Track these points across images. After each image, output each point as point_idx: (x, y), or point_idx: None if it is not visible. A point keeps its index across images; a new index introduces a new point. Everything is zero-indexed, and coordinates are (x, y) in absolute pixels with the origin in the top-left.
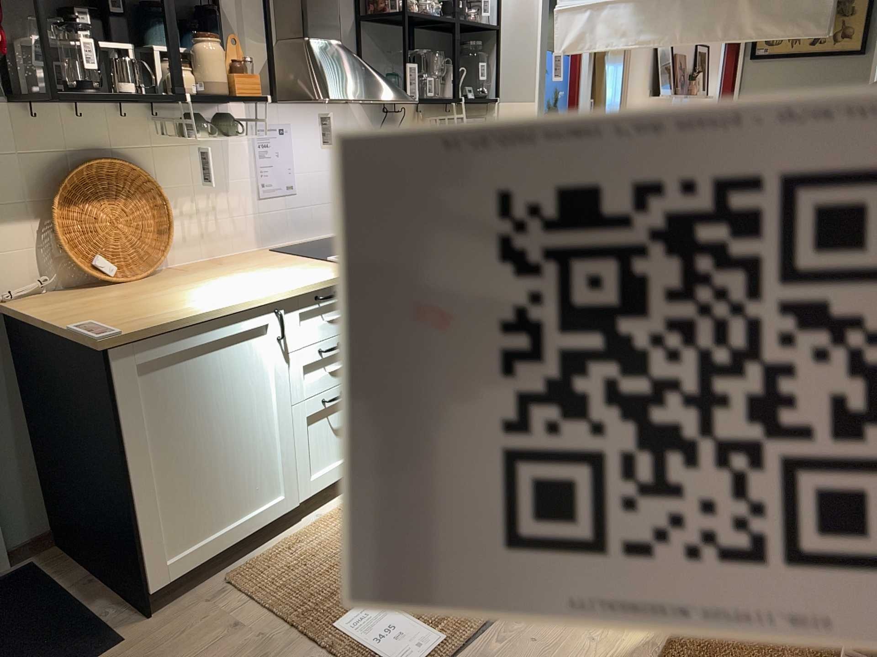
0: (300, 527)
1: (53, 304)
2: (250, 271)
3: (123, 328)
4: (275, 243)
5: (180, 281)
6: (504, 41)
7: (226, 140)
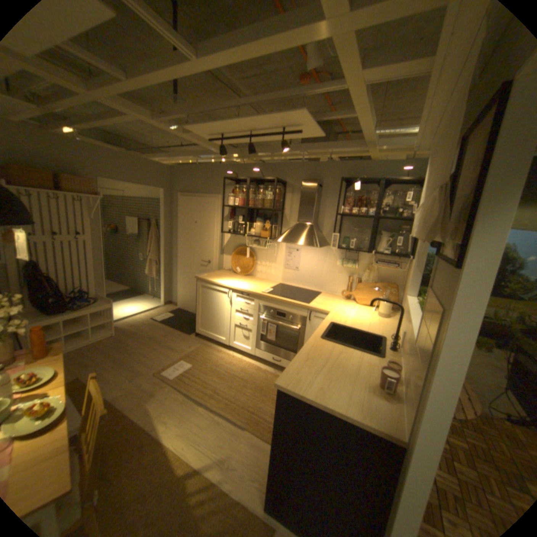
0: (226, 351)
1: (222, 272)
2: (253, 282)
3: (202, 276)
4: (287, 282)
5: (242, 278)
6: None
7: (277, 248)
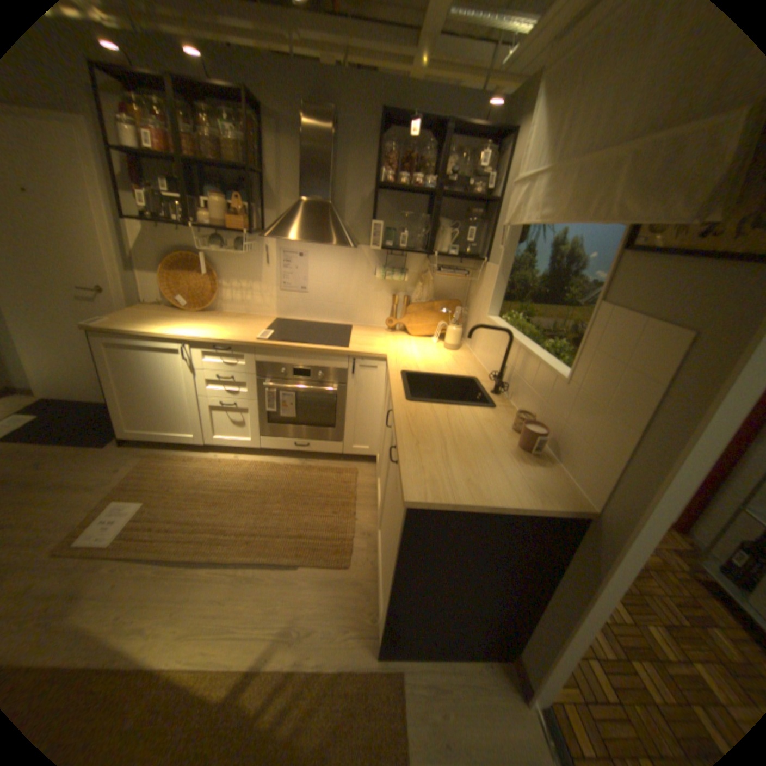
0: (202, 454)
1: (144, 308)
2: (227, 323)
3: (101, 324)
4: (290, 316)
5: (199, 316)
6: (502, 212)
7: (262, 253)
